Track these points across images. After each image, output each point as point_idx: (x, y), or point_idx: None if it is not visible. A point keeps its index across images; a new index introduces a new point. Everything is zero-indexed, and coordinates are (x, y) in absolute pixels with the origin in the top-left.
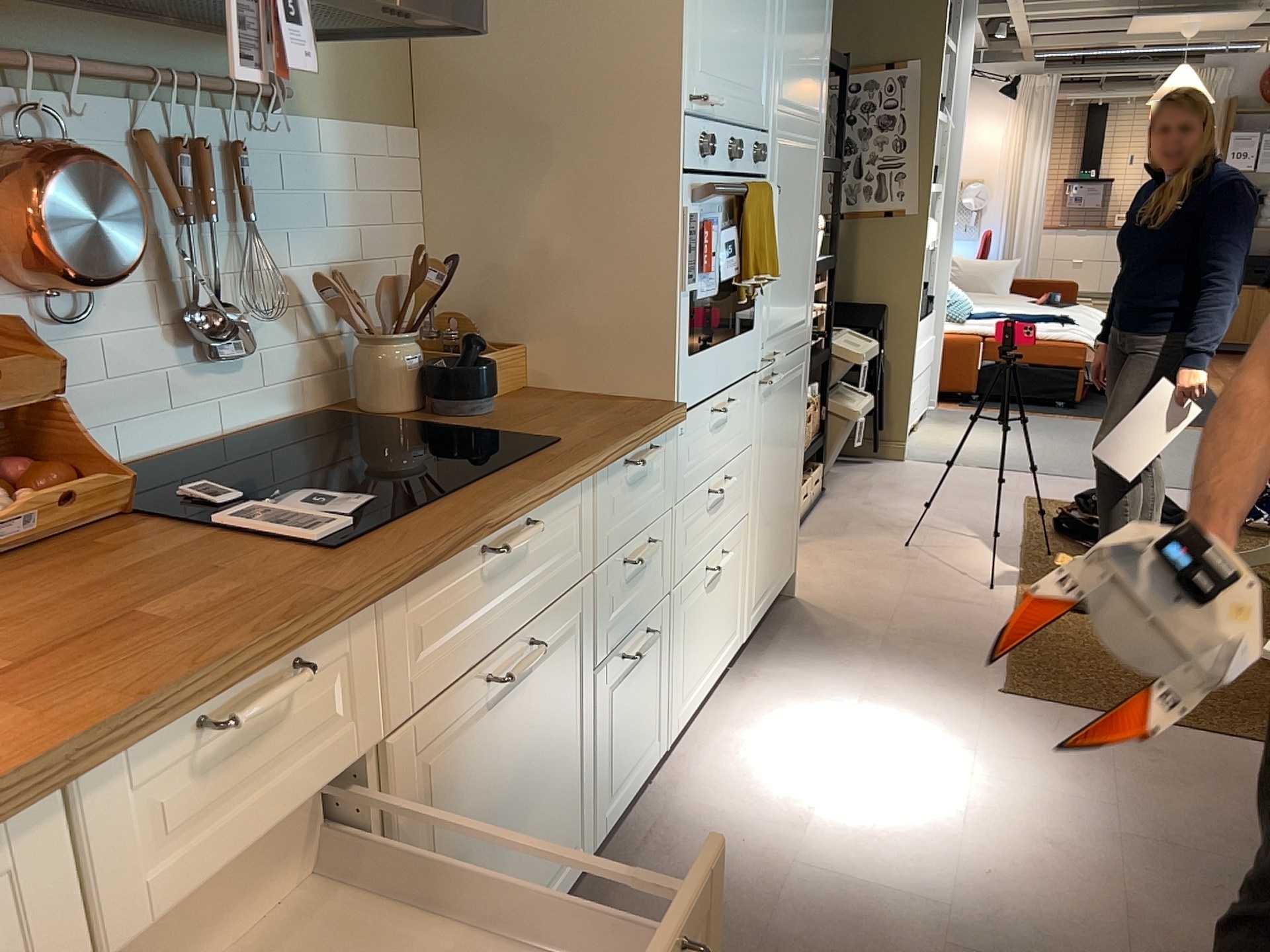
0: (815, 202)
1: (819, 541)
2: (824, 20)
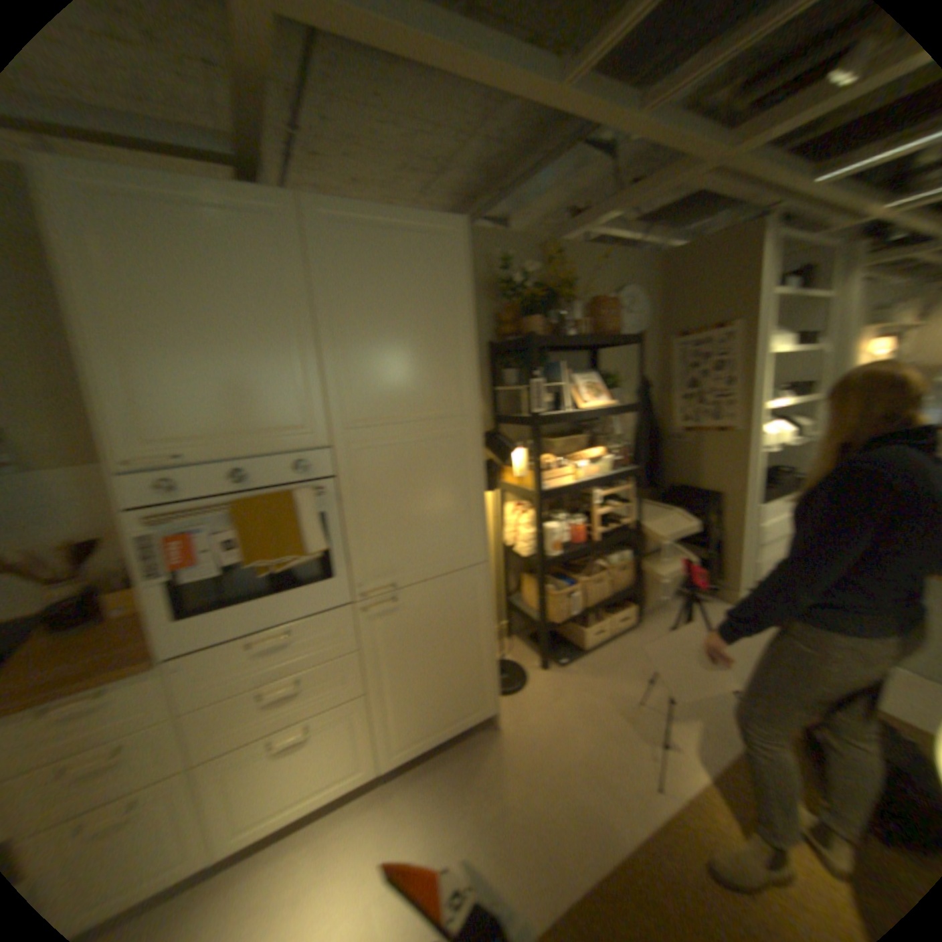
0: (466, 469)
1: (578, 677)
2: (444, 345)
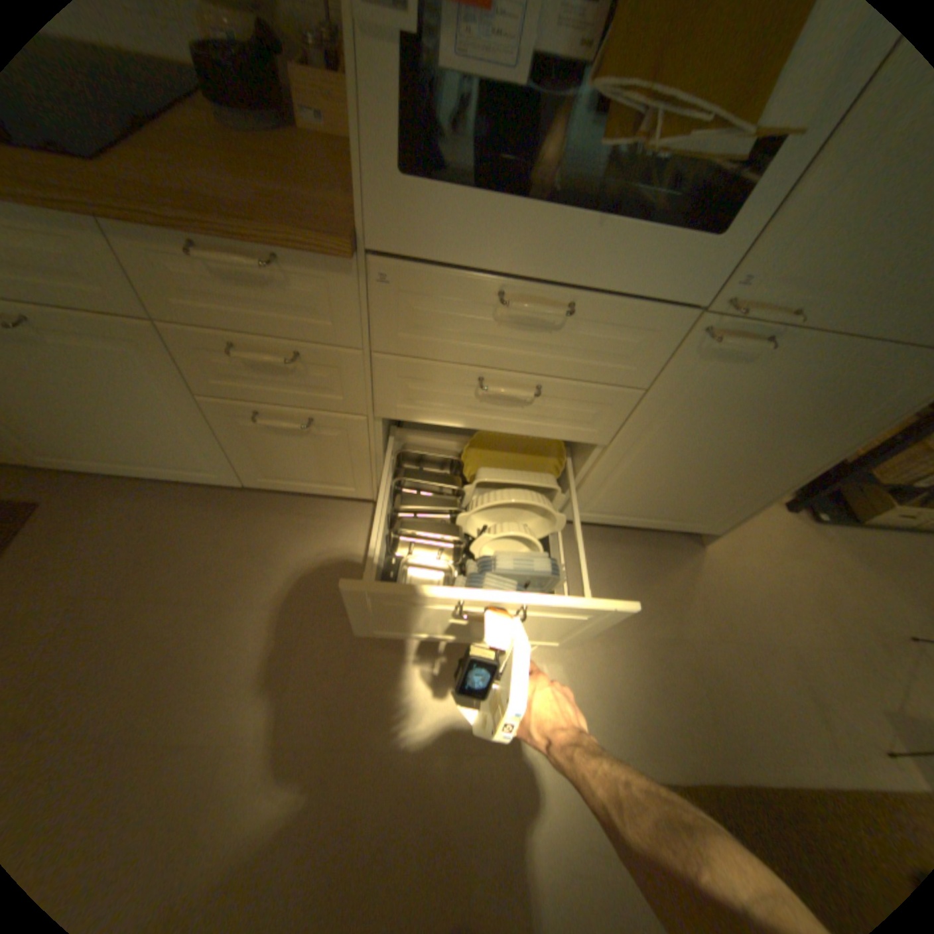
0: None
1: (838, 551)
2: None
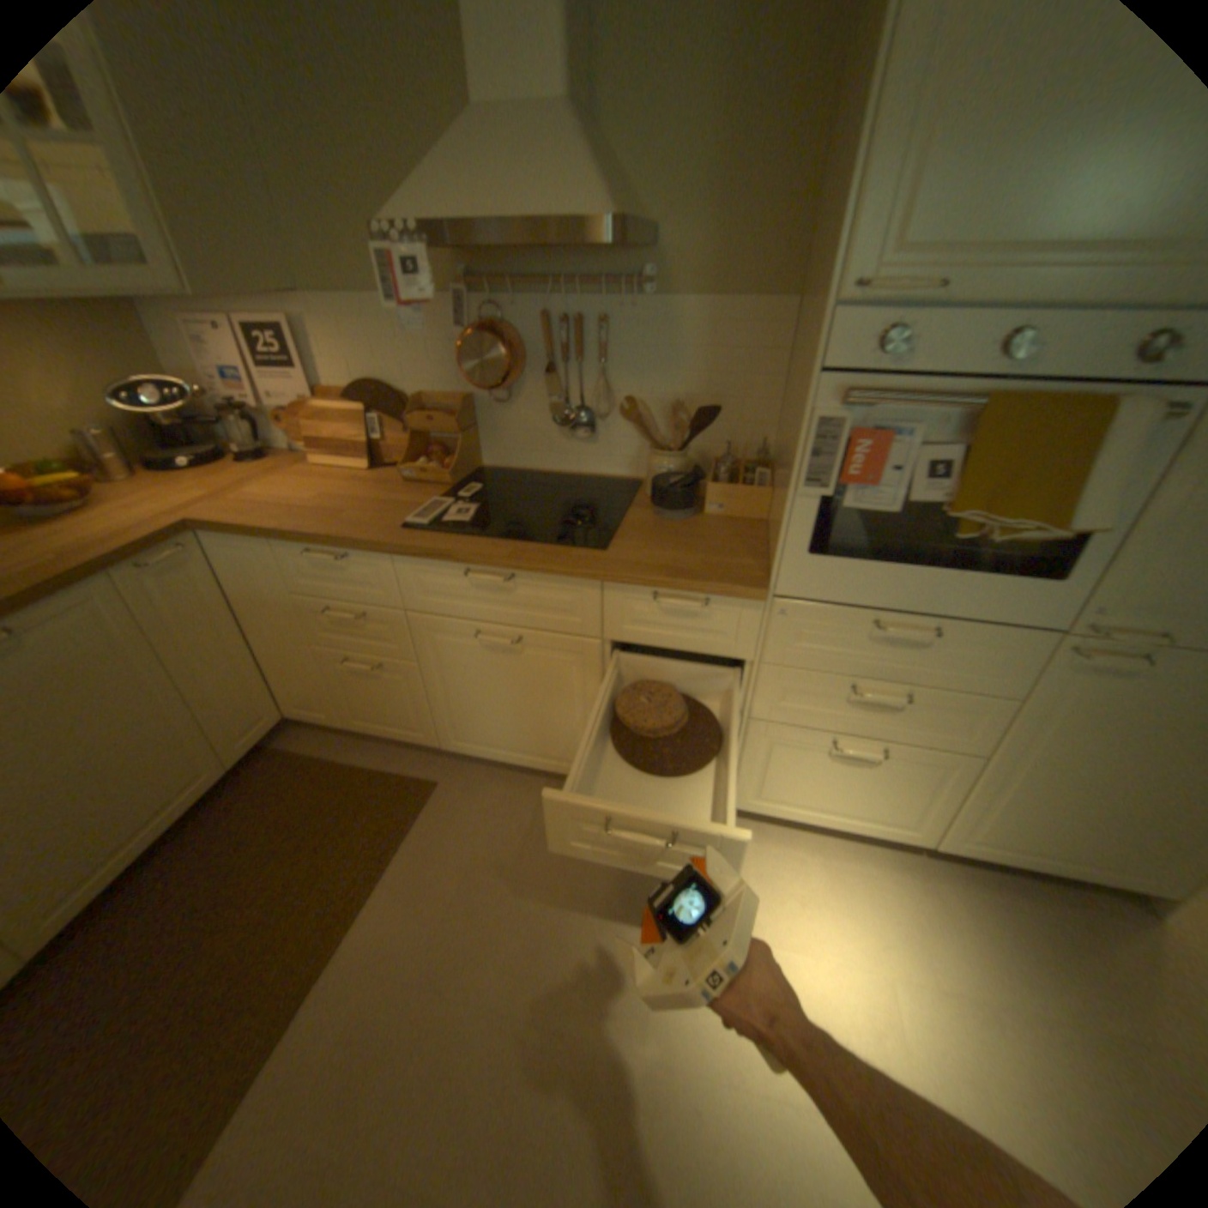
0: None
1: None
2: None
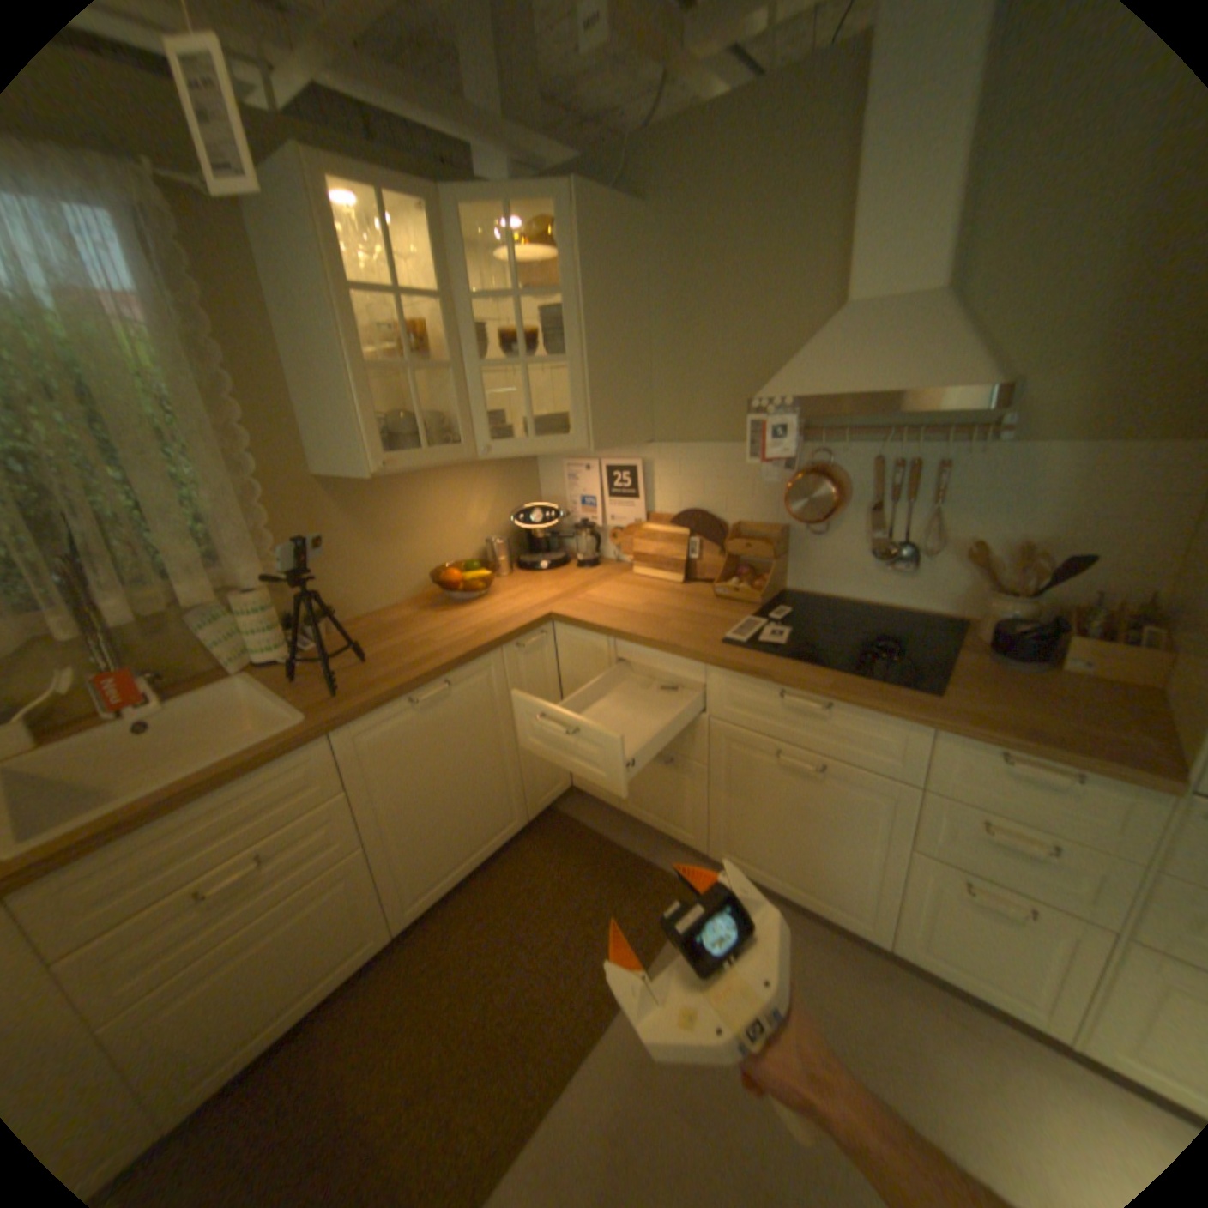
0: None
1: None
2: None
